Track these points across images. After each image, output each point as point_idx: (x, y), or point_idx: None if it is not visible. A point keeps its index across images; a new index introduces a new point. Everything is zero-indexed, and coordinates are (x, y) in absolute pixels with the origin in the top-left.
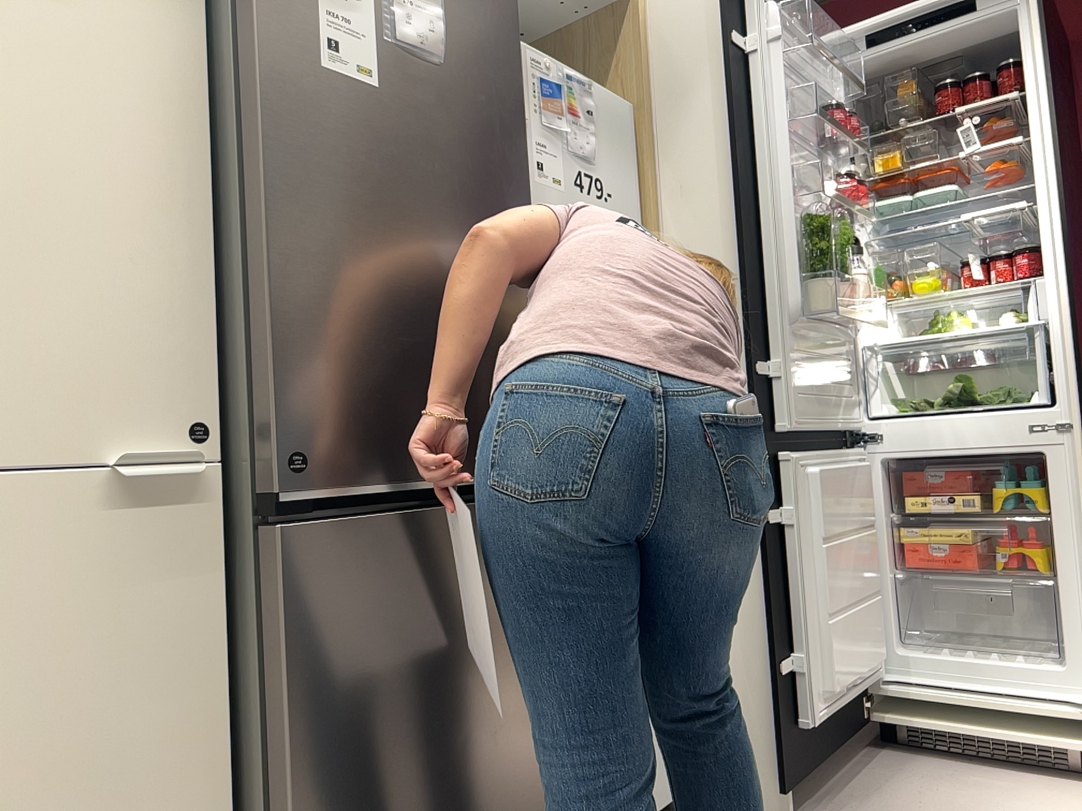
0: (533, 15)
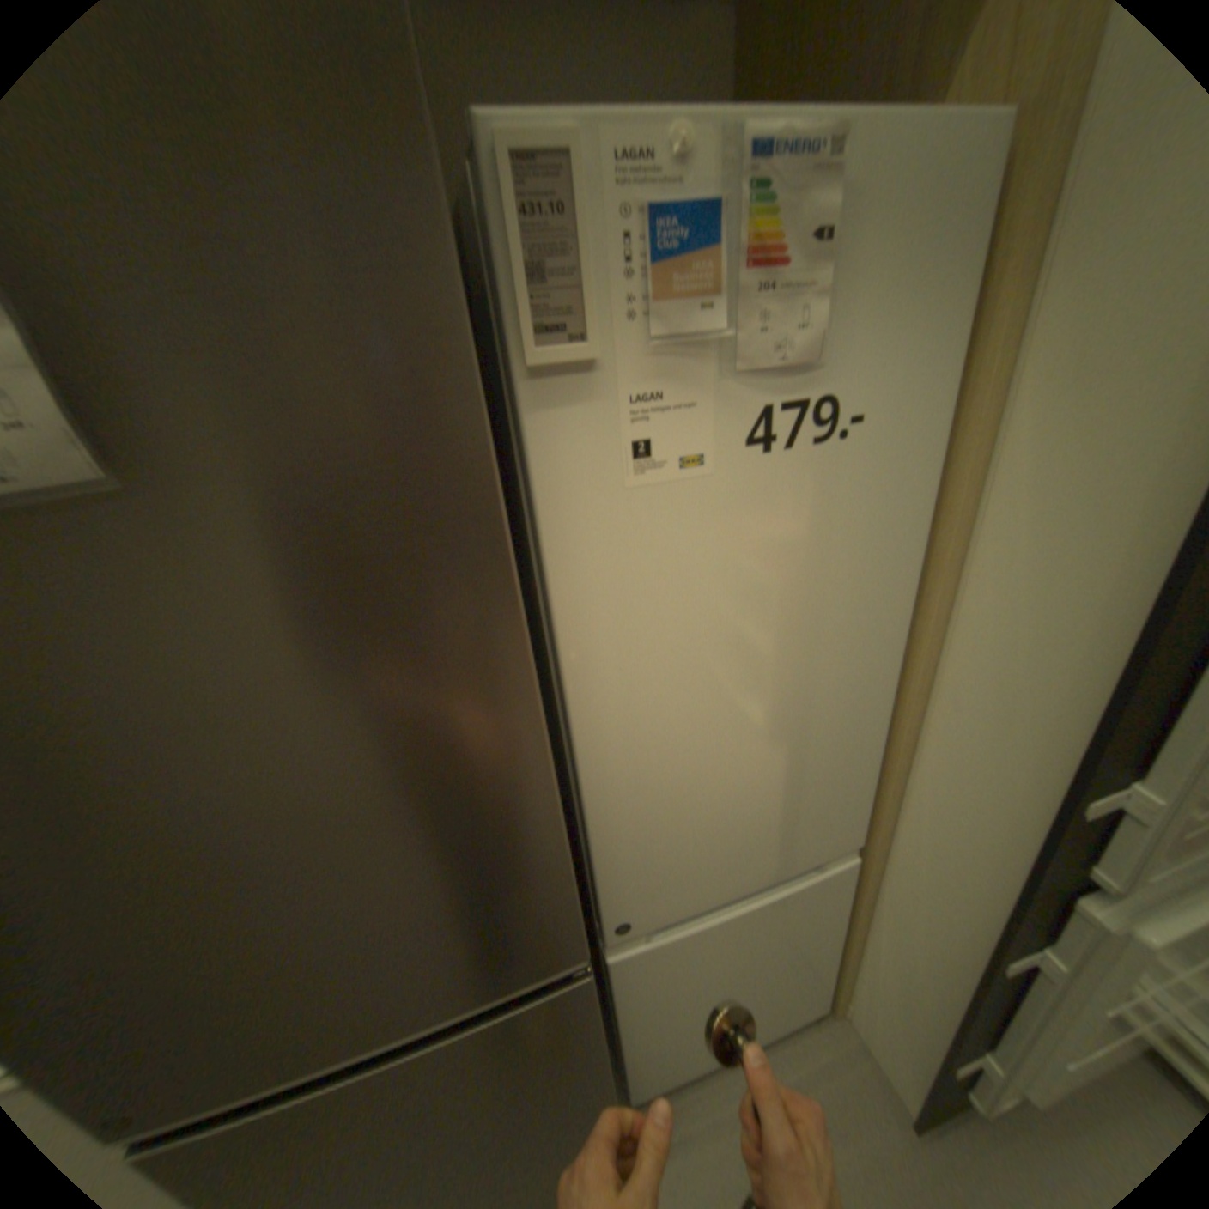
0: None
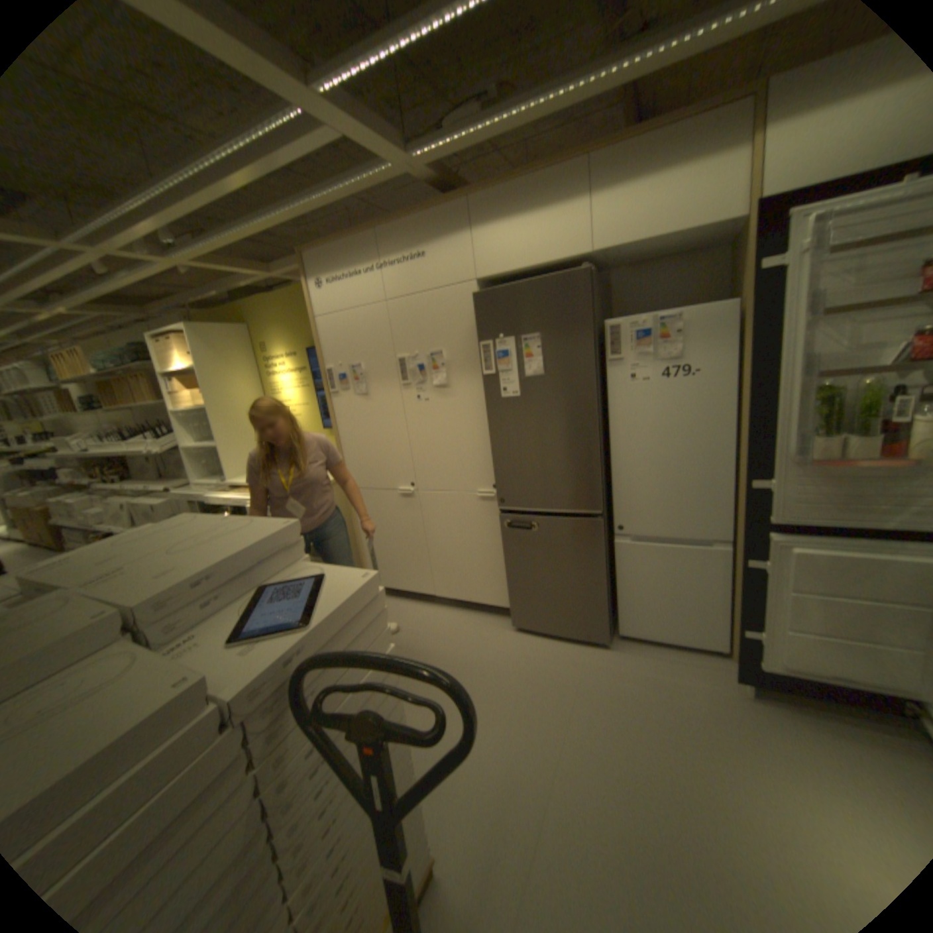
0: (712, 235)
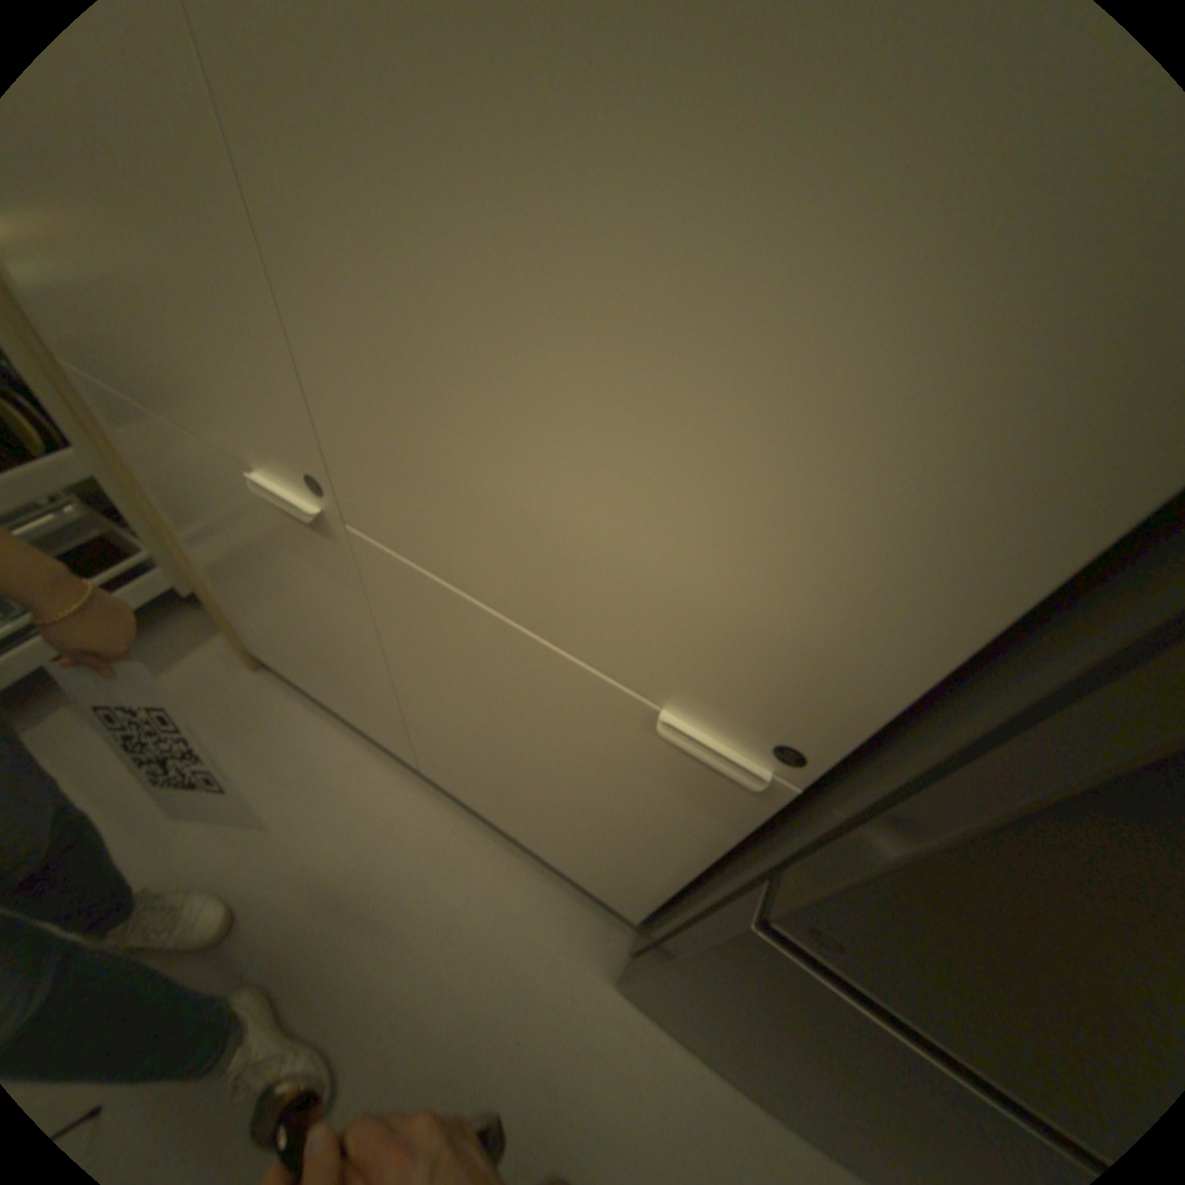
0: None
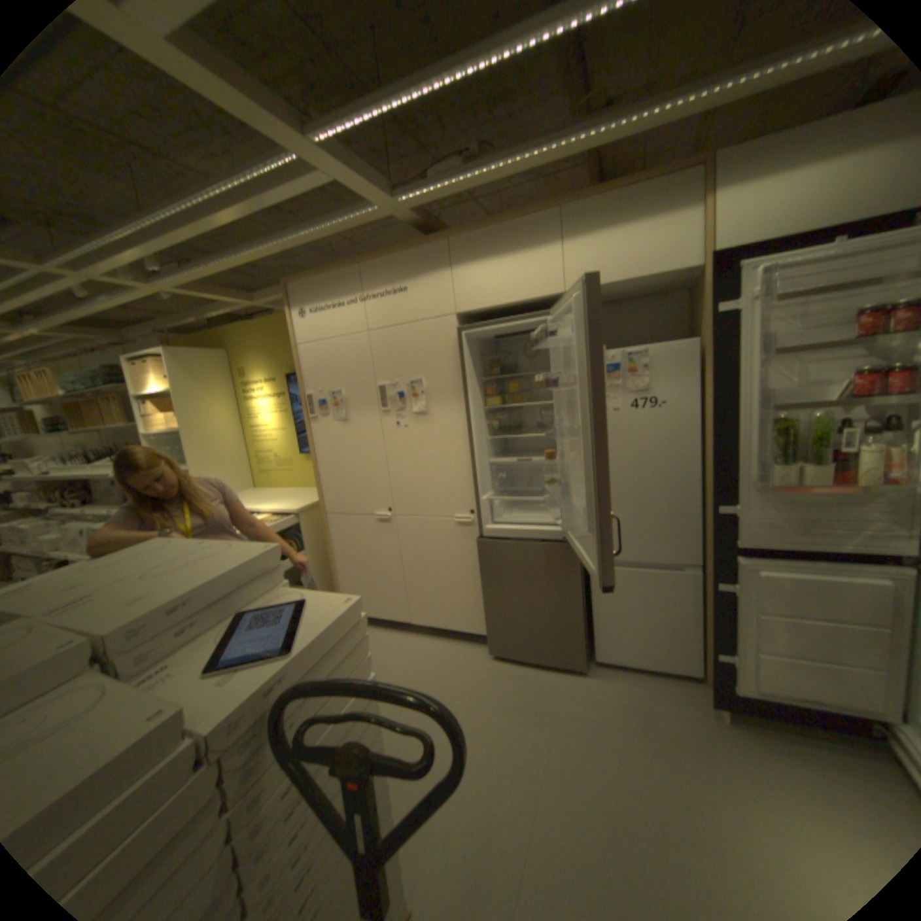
0: (672, 281)
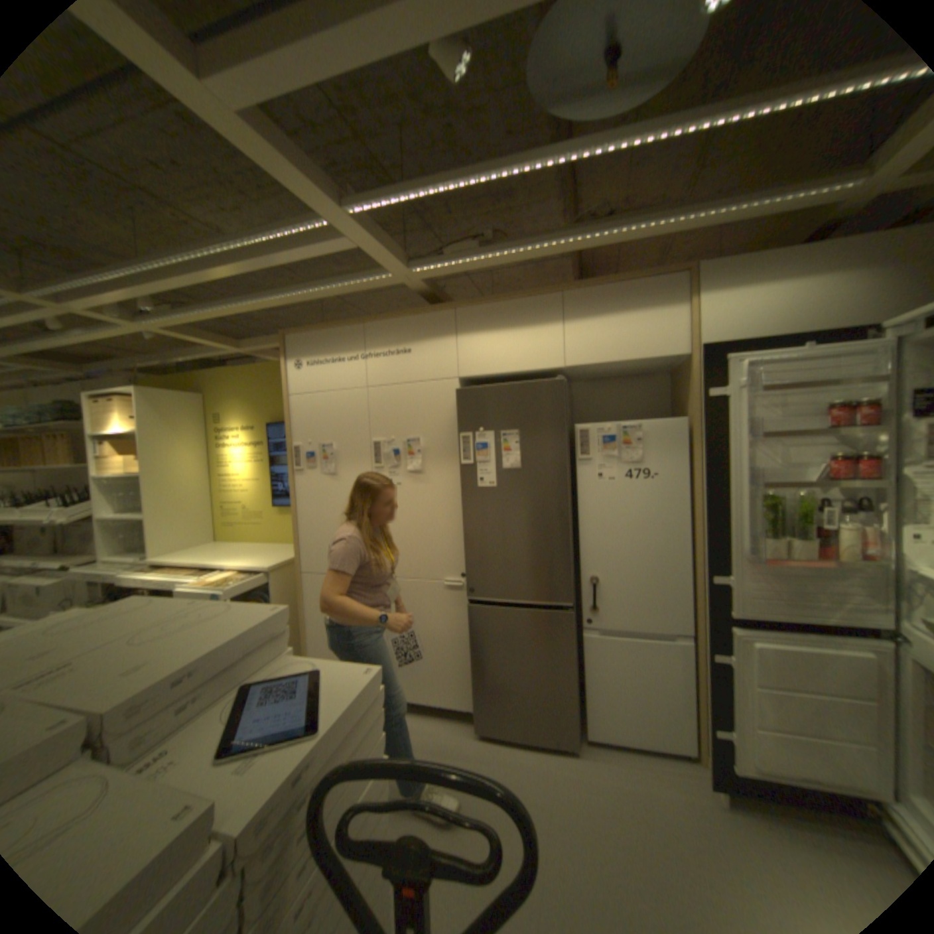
0: (660, 365)
